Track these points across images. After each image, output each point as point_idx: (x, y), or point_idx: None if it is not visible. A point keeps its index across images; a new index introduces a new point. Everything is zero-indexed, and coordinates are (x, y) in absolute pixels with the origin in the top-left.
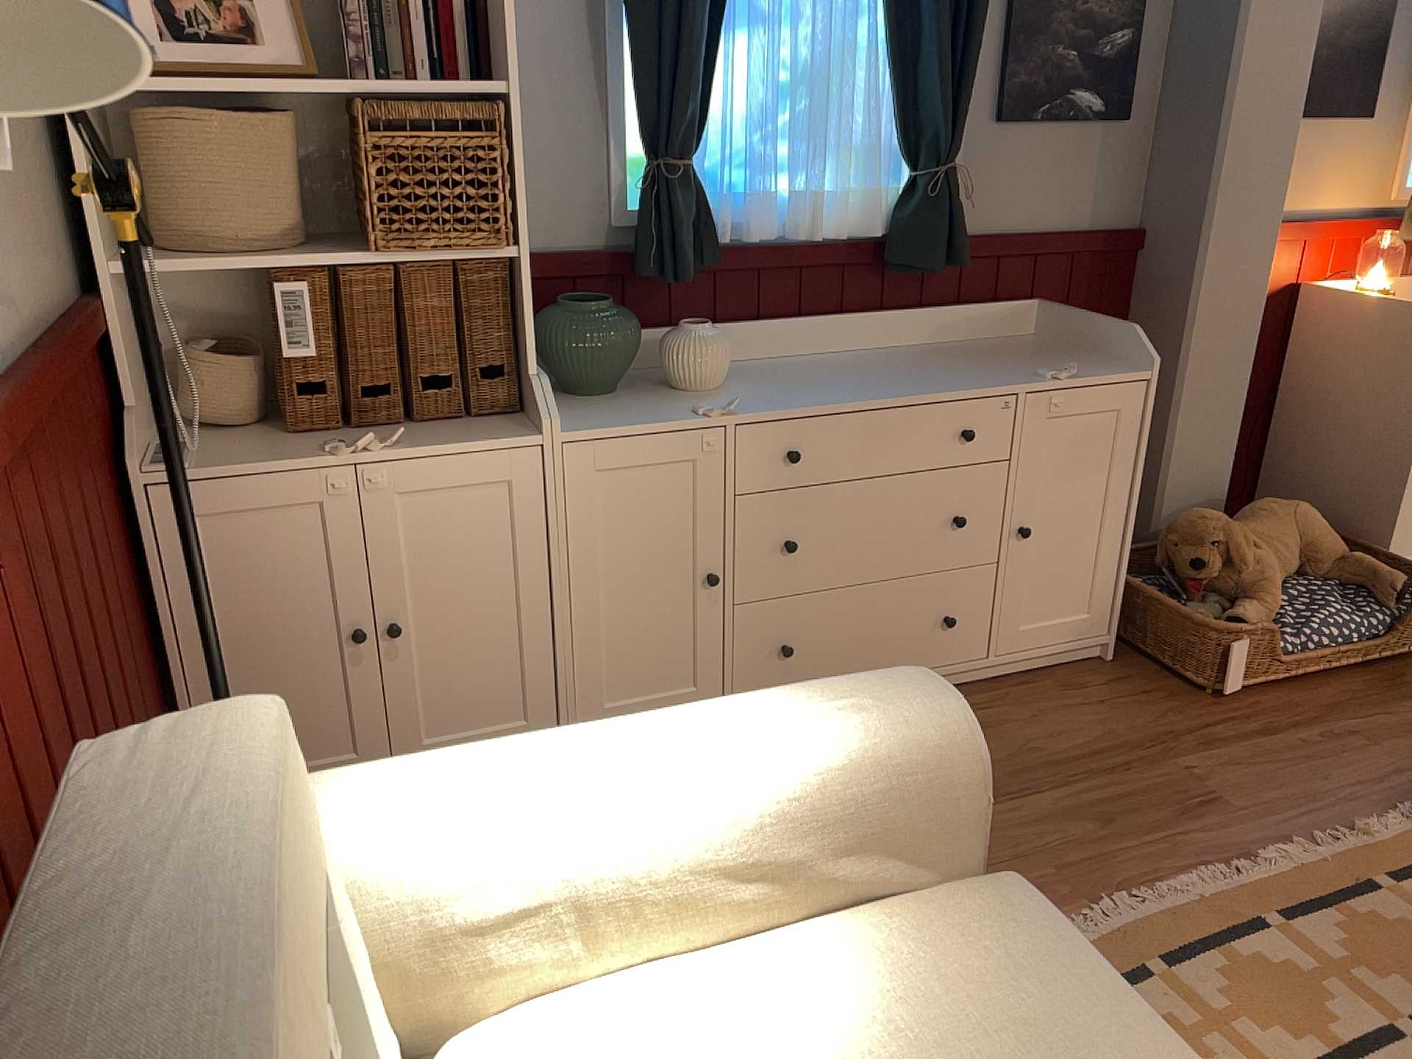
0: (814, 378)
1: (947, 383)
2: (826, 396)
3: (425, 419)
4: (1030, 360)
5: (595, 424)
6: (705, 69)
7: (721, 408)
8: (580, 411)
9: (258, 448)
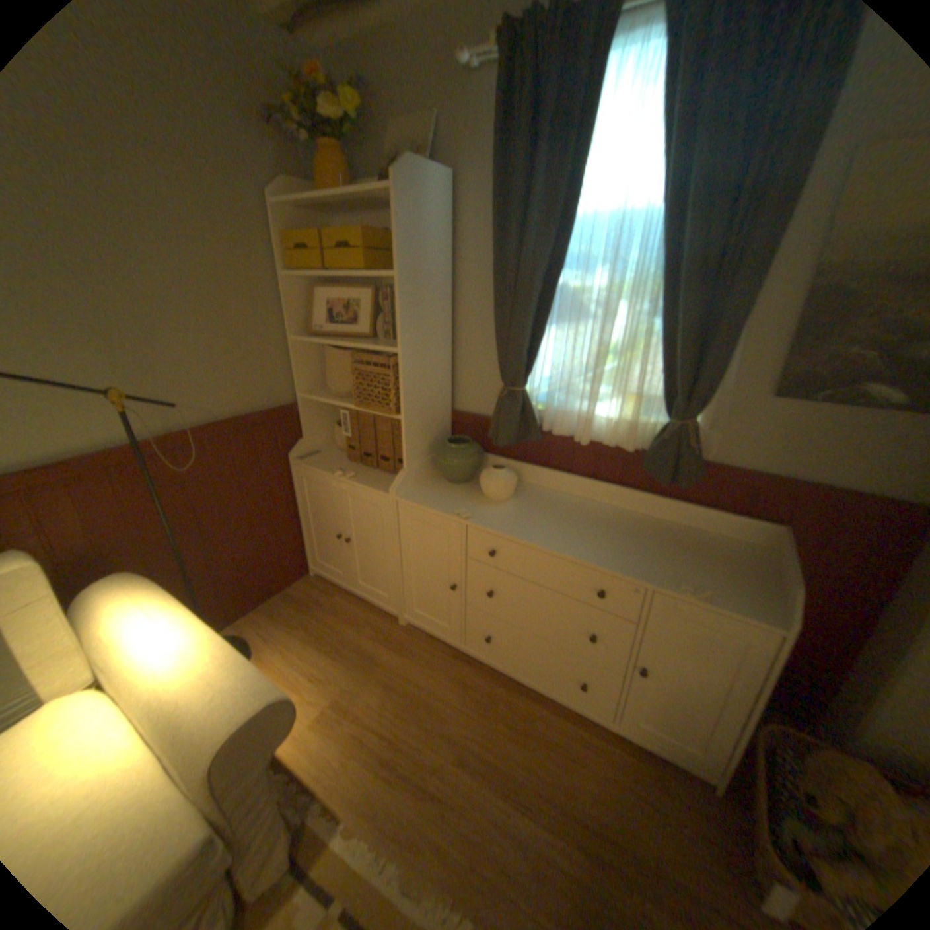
0: (553, 516)
1: (610, 556)
2: (527, 531)
3: (383, 470)
4: (711, 569)
5: (417, 498)
6: (533, 343)
7: (470, 513)
8: (430, 488)
9: (332, 461)
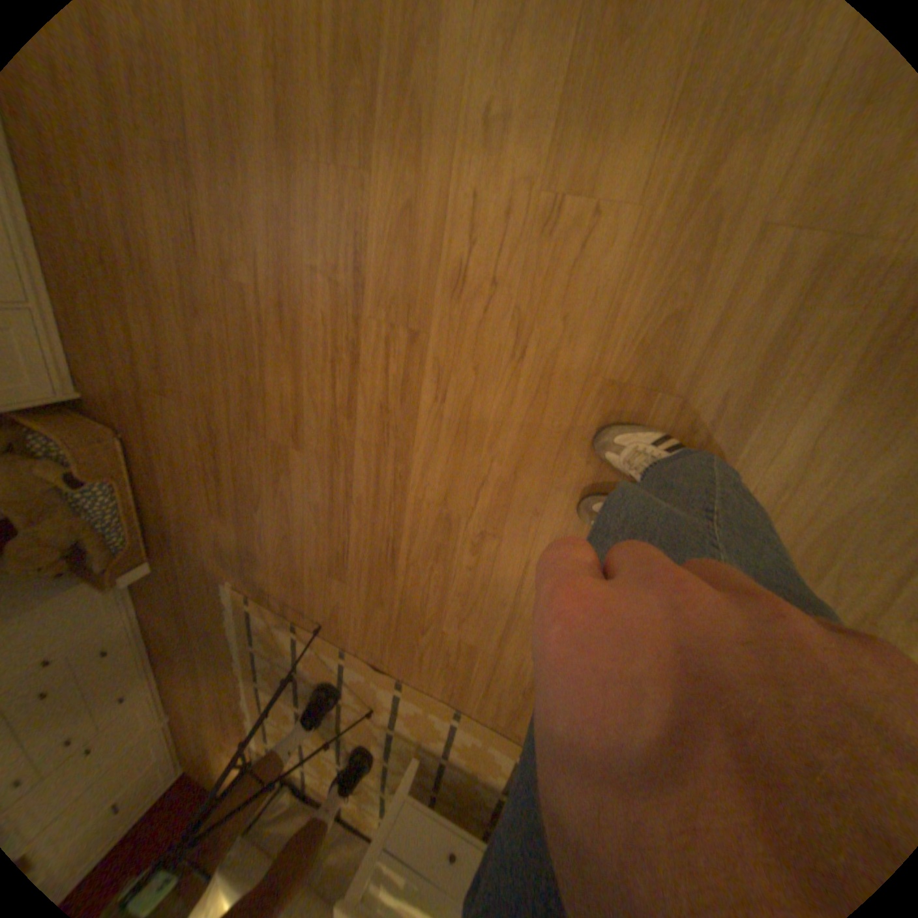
0: None
1: None
2: None
3: None
4: None
5: None
6: None
7: None
8: None
9: None
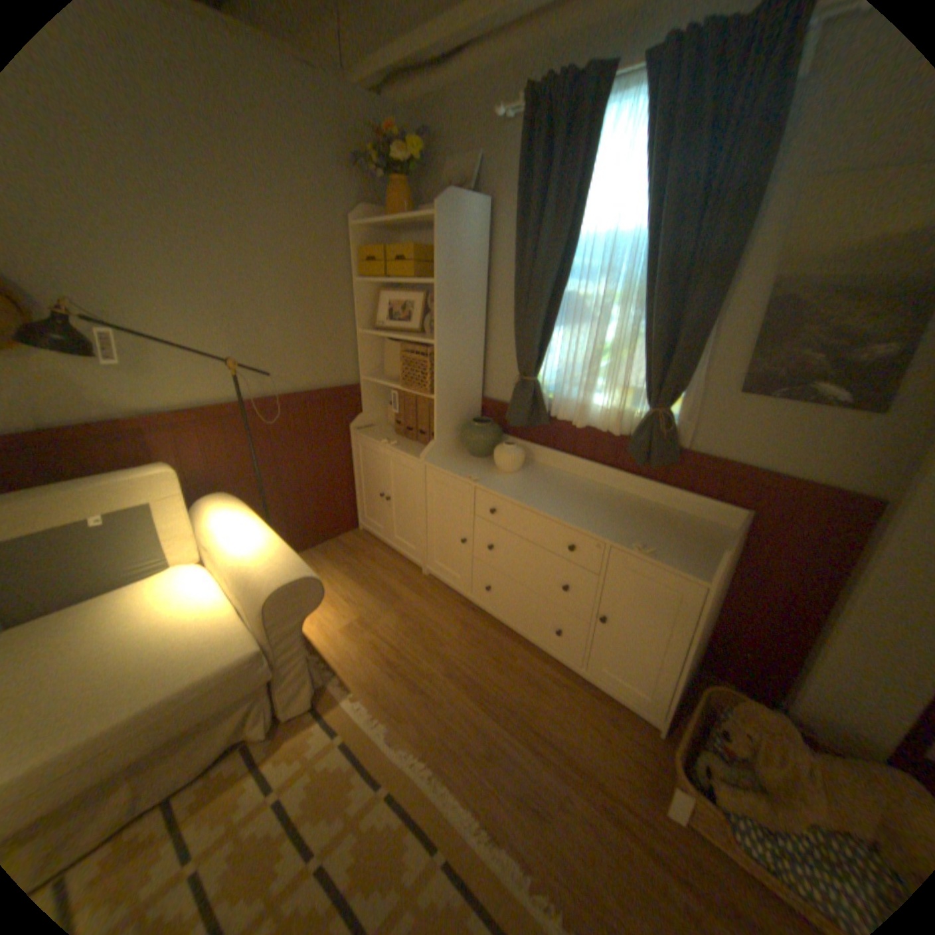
0: (549, 488)
1: (584, 519)
2: (522, 495)
3: (420, 443)
4: (670, 538)
5: (441, 465)
6: (543, 341)
7: (480, 479)
8: (454, 459)
9: (383, 433)
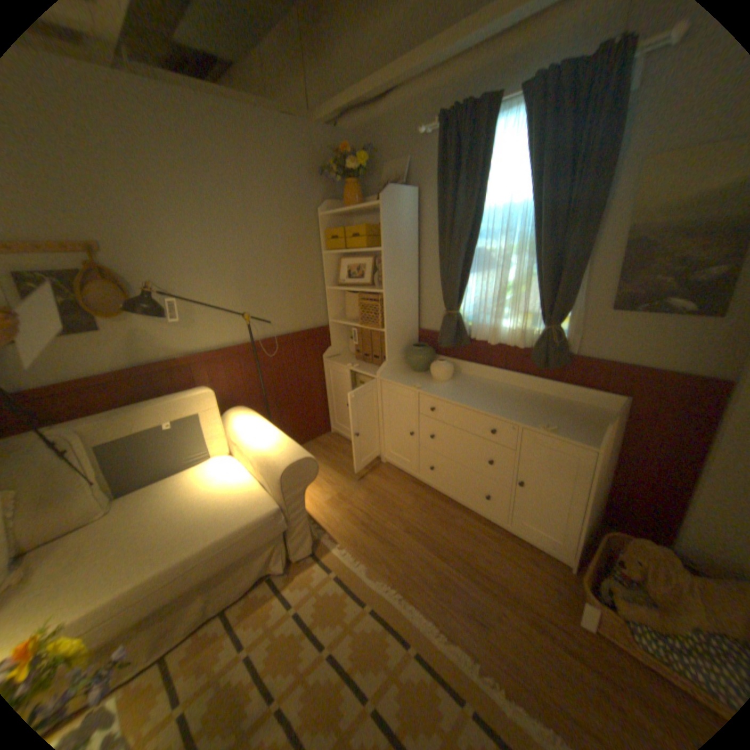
0: (473, 390)
1: (501, 410)
2: (453, 396)
3: (375, 365)
4: (567, 419)
5: (392, 378)
6: (462, 284)
7: (421, 387)
8: (401, 374)
9: (347, 360)
